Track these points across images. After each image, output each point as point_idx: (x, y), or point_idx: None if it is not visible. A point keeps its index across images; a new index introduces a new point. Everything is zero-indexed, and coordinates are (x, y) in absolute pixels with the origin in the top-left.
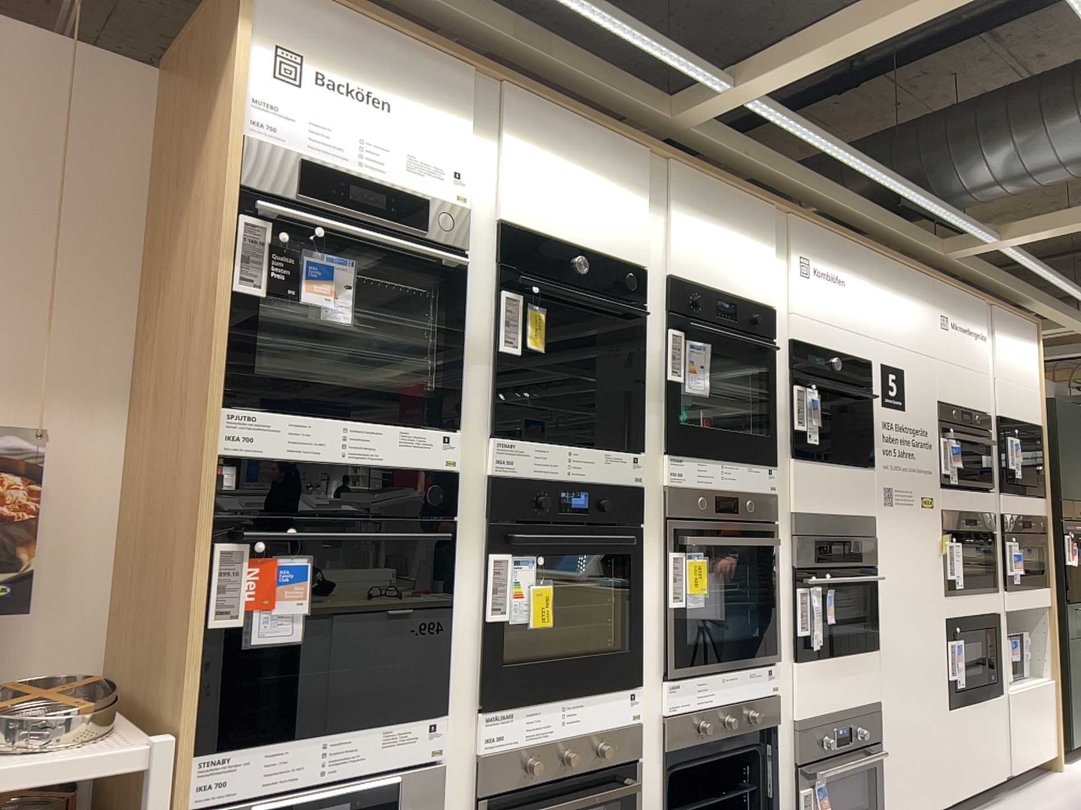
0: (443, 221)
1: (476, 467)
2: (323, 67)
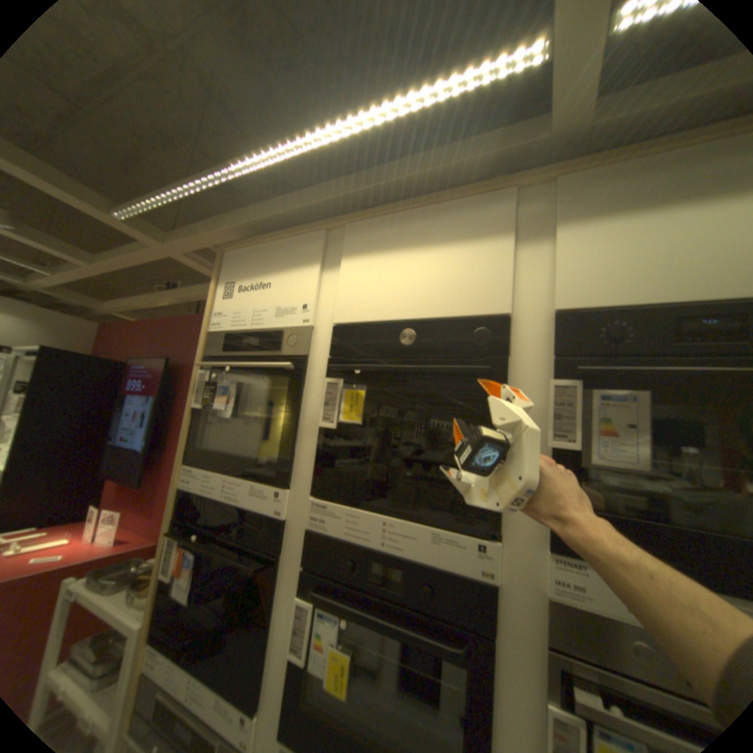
0: (288, 336)
1: (299, 521)
2: (237, 276)
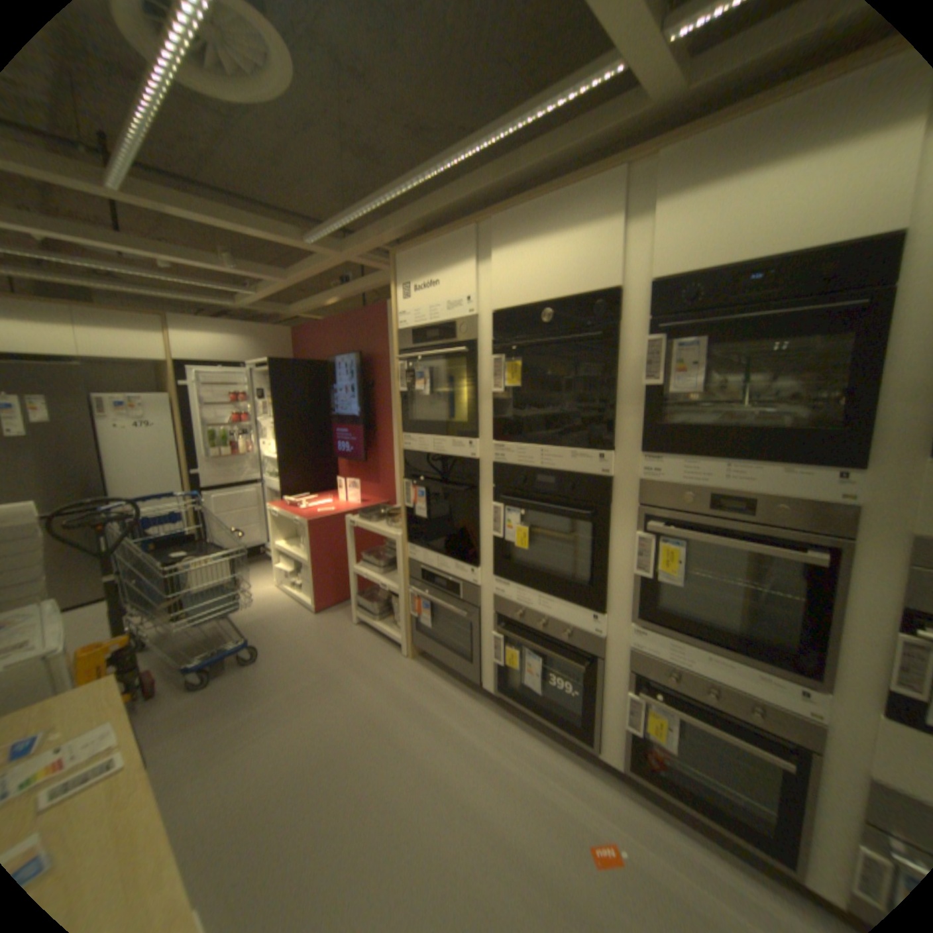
0: (458, 326)
1: (487, 459)
2: (408, 278)
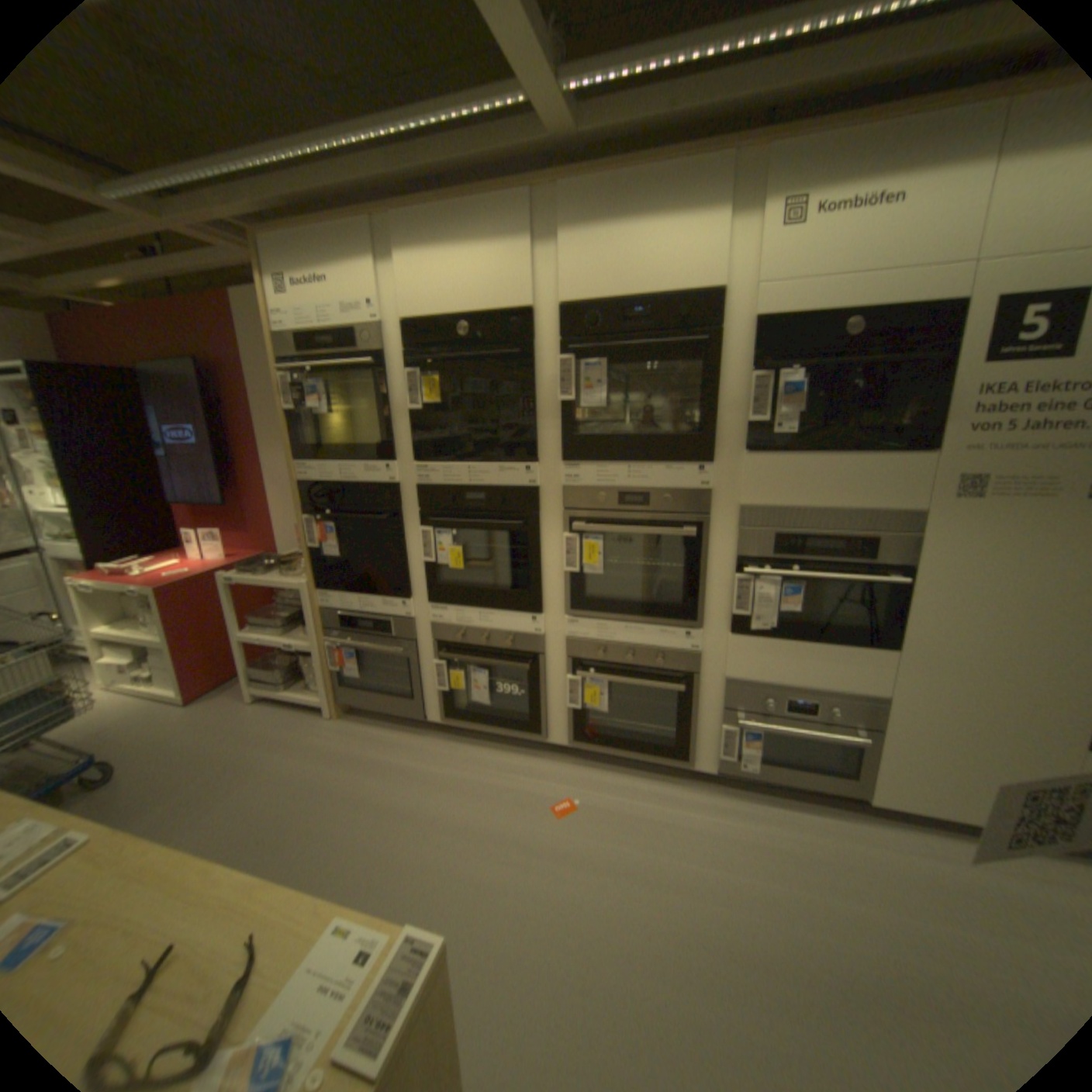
0: (358, 335)
1: (408, 483)
2: (281, 269)
